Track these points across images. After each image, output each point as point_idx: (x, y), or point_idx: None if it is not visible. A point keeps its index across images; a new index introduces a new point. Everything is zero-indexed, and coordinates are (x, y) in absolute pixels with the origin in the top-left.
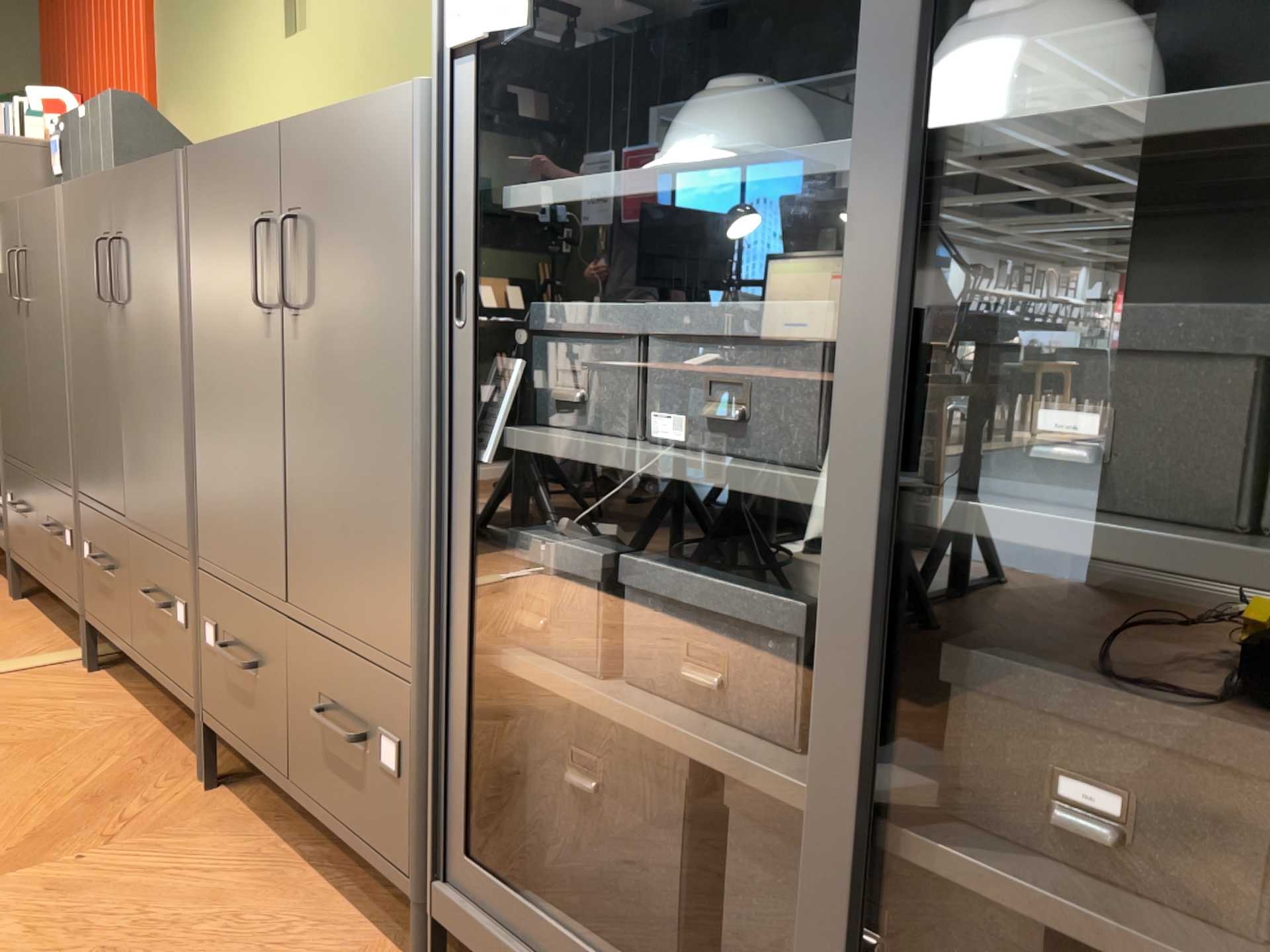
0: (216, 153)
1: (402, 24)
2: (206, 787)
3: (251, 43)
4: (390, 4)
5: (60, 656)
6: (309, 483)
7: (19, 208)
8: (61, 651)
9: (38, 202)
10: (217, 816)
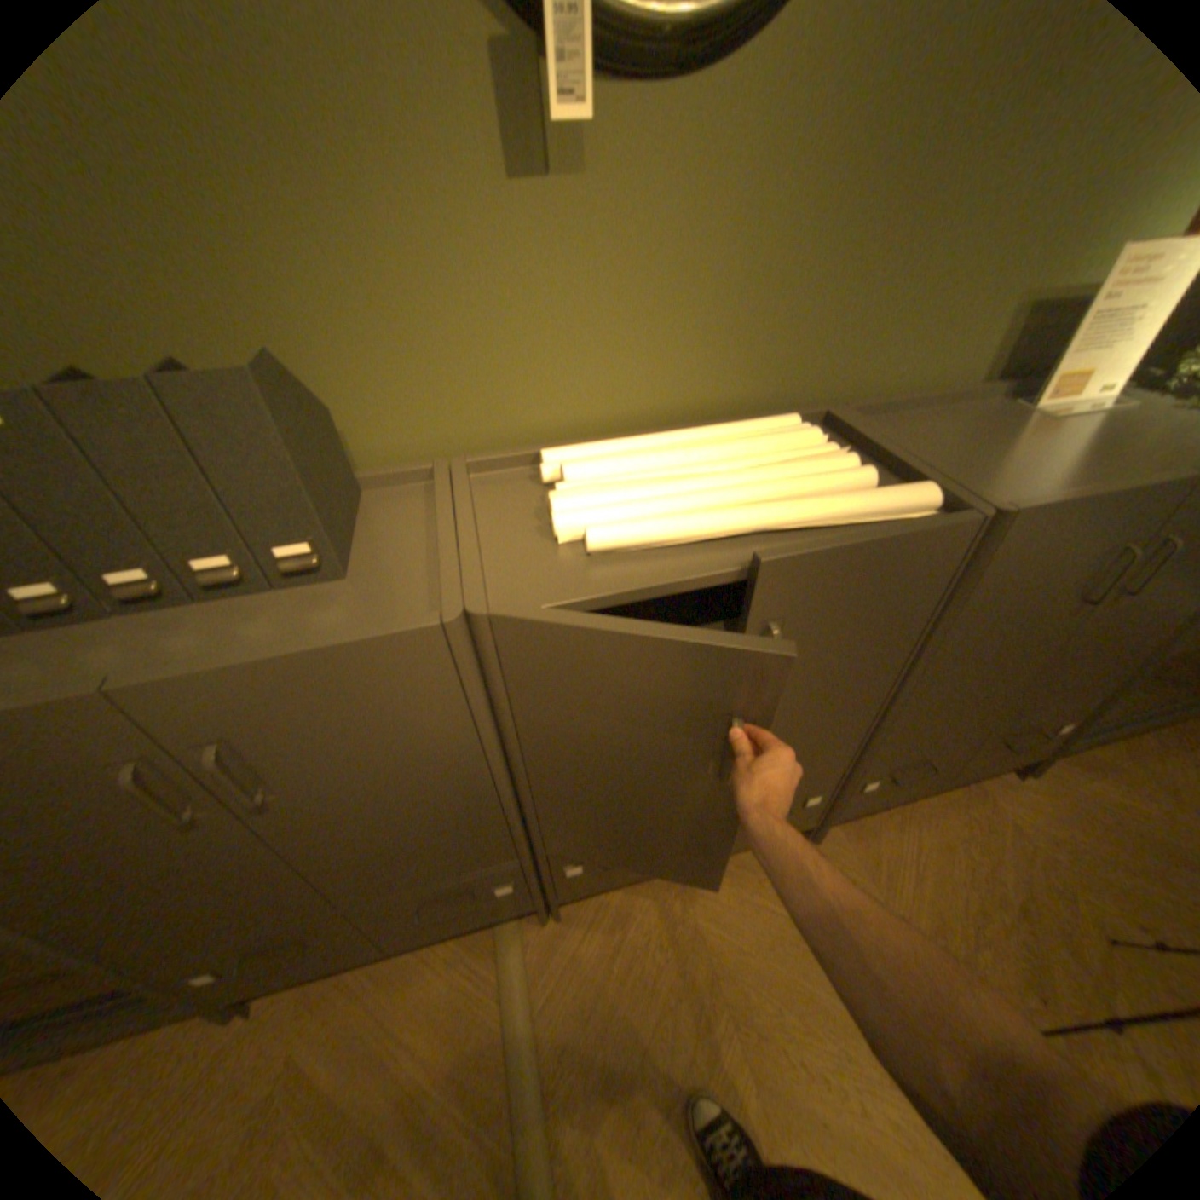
0: (1082, 507)
1: (839, 209)
2: (818, 842)
3: (347, 151)
4: (819, 173)
5: (514, 945)
6: (1068, 668)
7: (105, 701)
8: (478, 949)
9: (299, 662)
10: (850, 840)
